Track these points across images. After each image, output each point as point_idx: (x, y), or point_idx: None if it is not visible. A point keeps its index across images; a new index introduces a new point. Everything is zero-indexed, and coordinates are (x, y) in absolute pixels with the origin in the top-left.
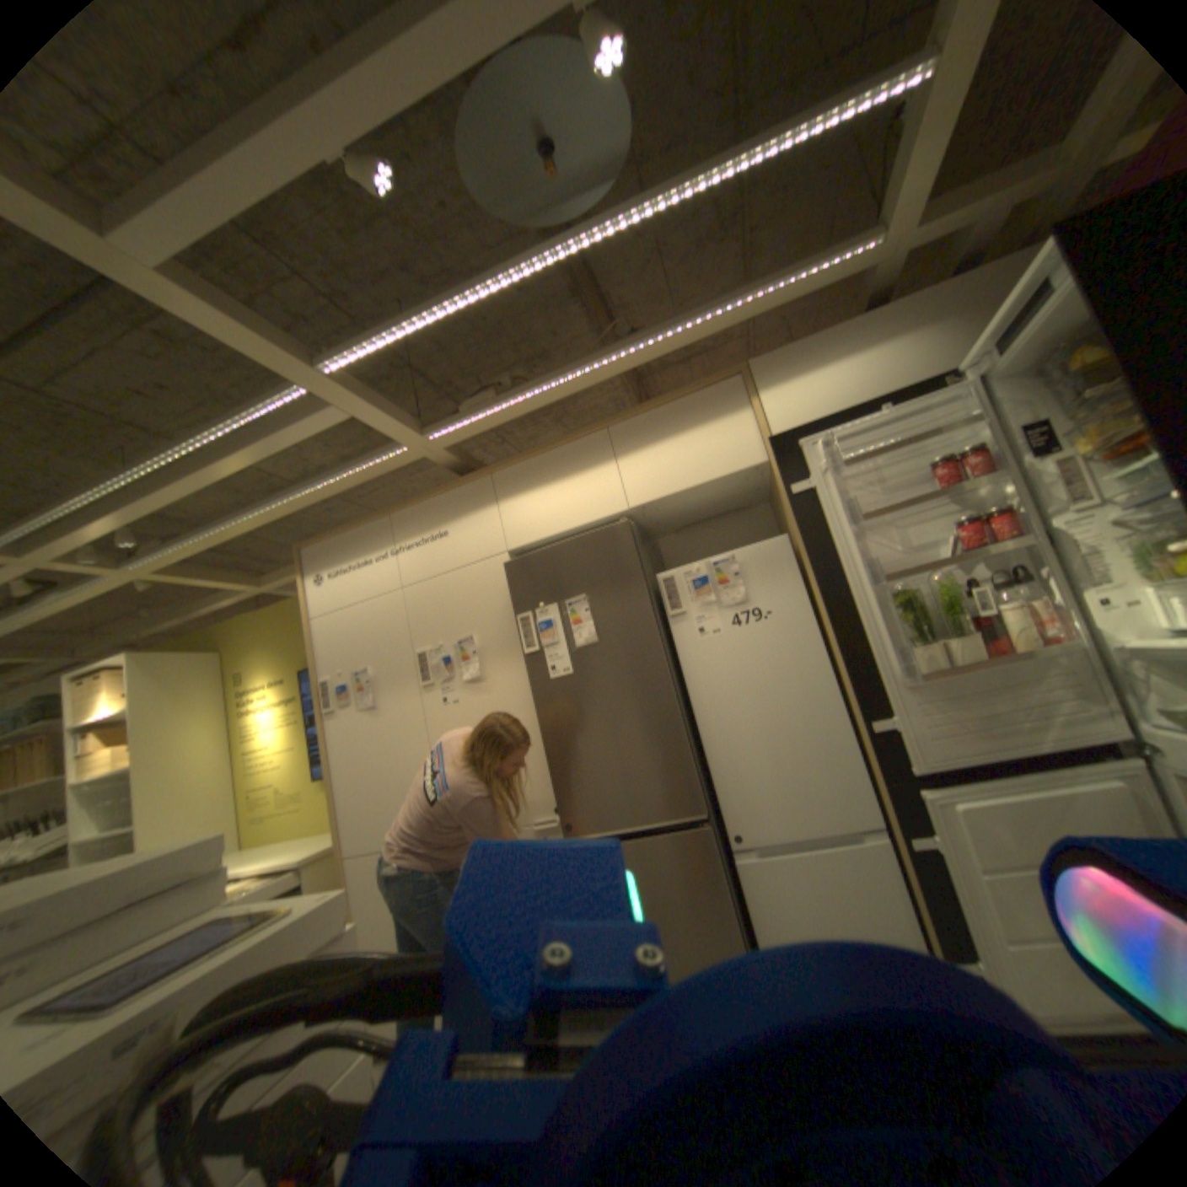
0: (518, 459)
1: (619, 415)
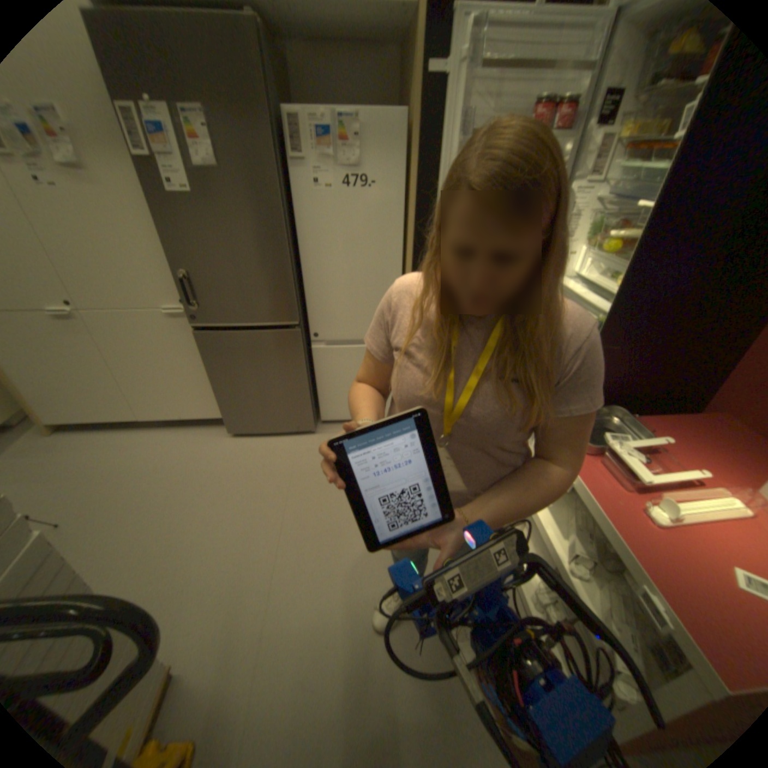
0: None
1: None
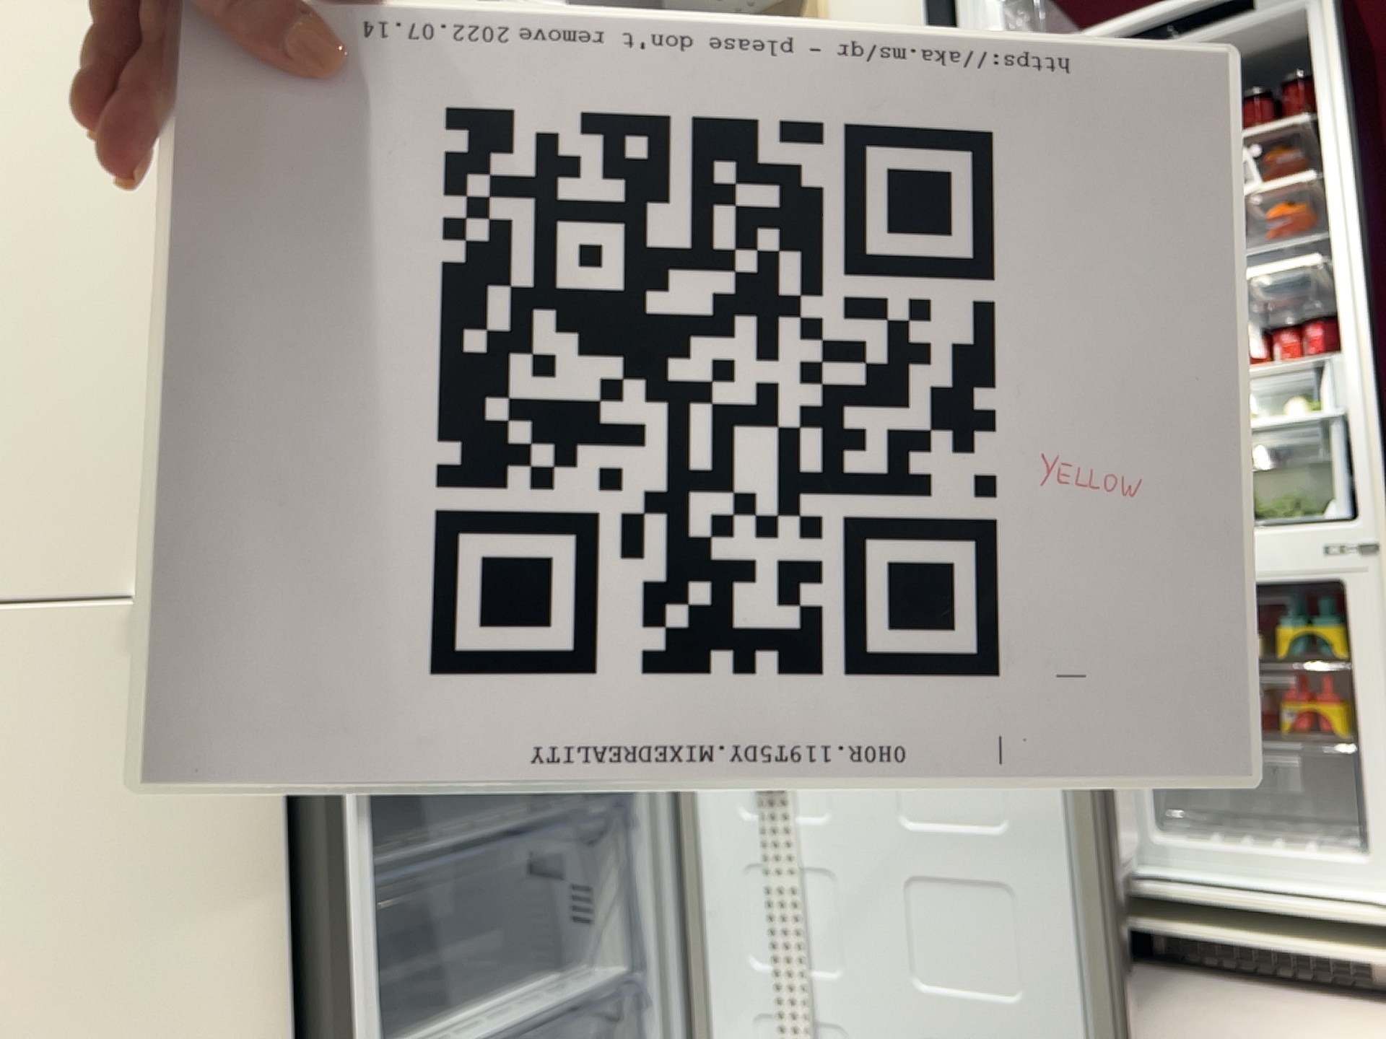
0: None
1: None
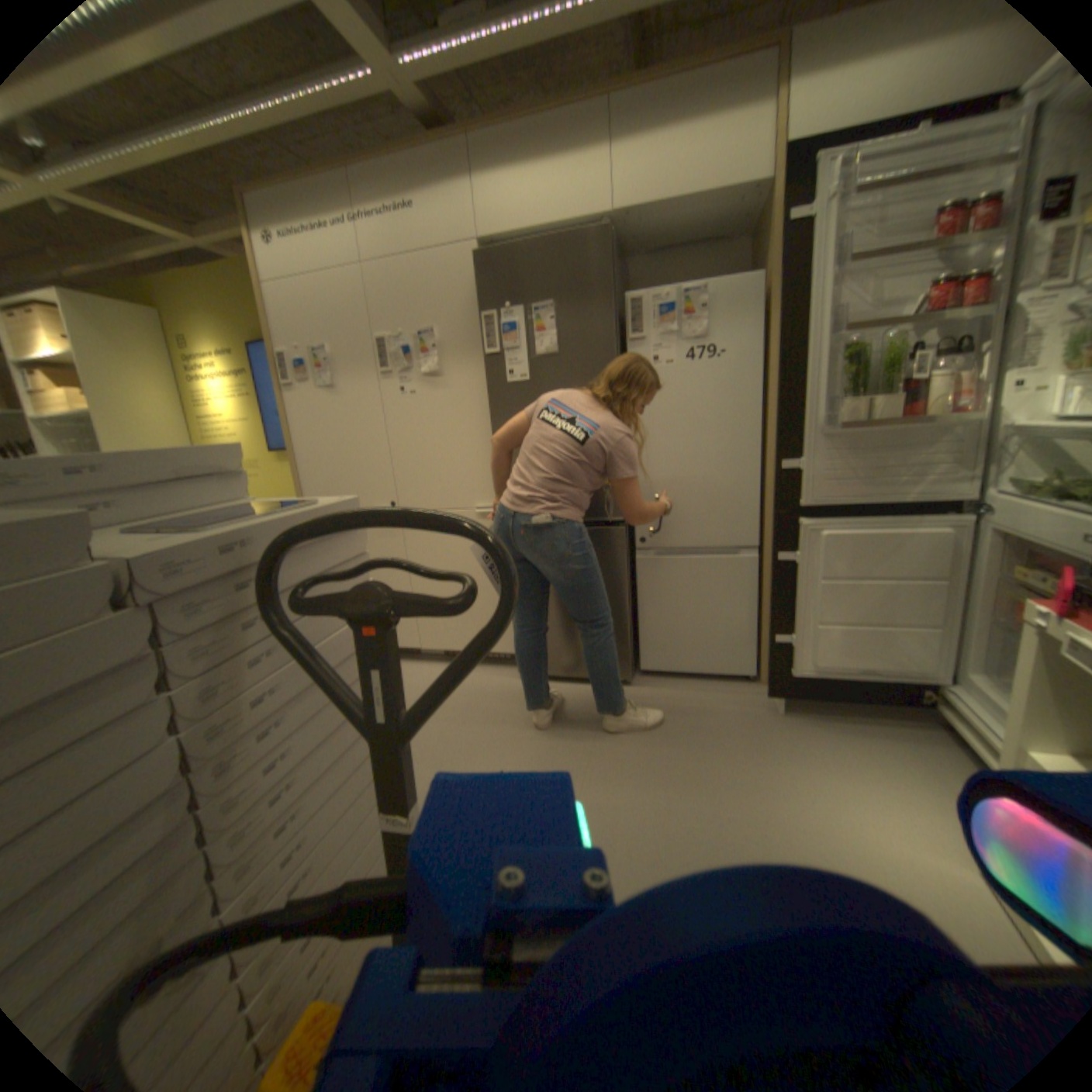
0: (499, 119)
1: (626, 80)
